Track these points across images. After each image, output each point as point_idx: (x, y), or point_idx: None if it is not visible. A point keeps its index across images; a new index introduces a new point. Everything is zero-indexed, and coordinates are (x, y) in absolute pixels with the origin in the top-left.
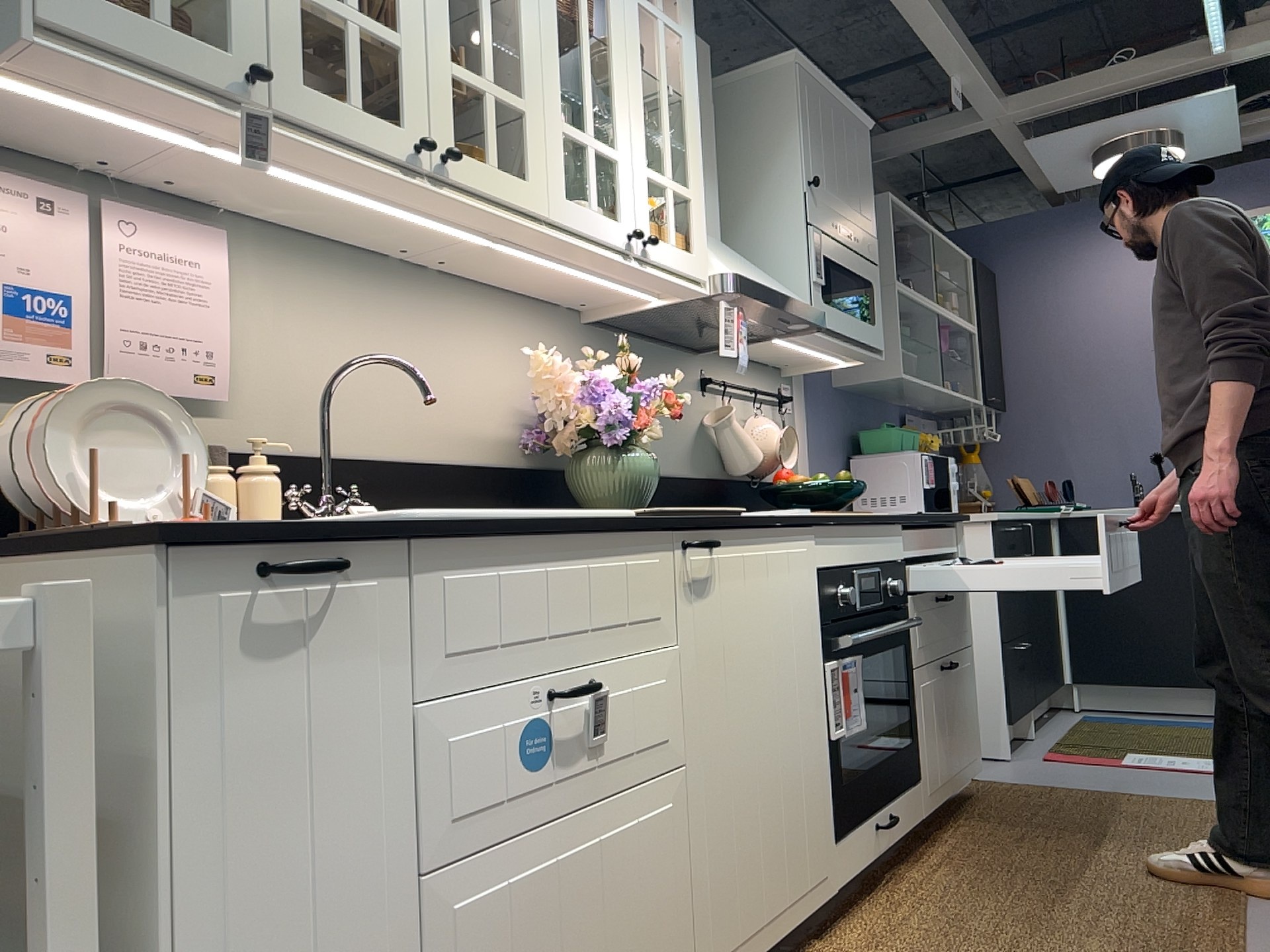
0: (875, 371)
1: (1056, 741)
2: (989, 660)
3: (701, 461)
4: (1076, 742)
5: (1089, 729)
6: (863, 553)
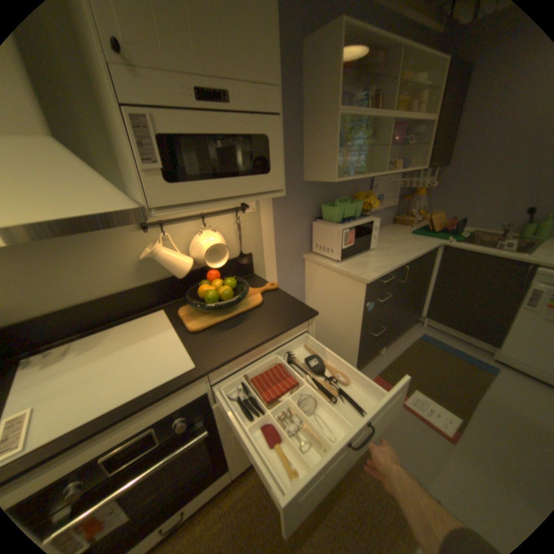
0: (322, 174)
1: (389, 364)
2: (353, 340)
3: (146, 274)
4: (397, 369)
5: (415, 353)
6: (116, 437)
